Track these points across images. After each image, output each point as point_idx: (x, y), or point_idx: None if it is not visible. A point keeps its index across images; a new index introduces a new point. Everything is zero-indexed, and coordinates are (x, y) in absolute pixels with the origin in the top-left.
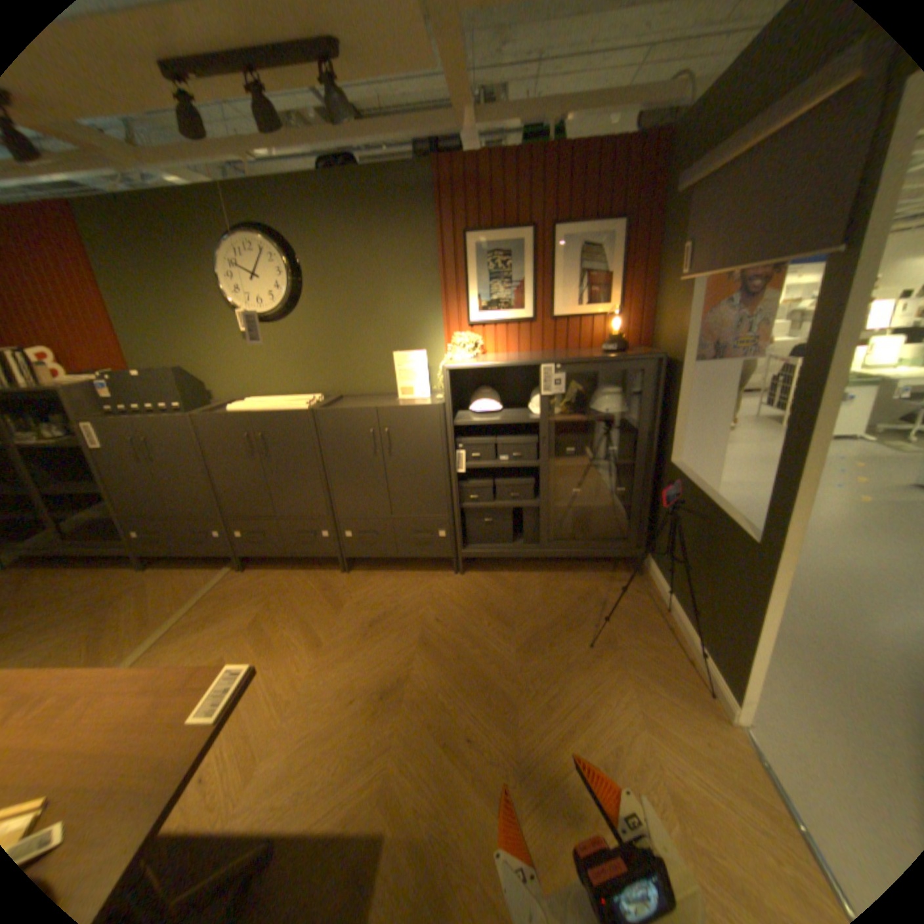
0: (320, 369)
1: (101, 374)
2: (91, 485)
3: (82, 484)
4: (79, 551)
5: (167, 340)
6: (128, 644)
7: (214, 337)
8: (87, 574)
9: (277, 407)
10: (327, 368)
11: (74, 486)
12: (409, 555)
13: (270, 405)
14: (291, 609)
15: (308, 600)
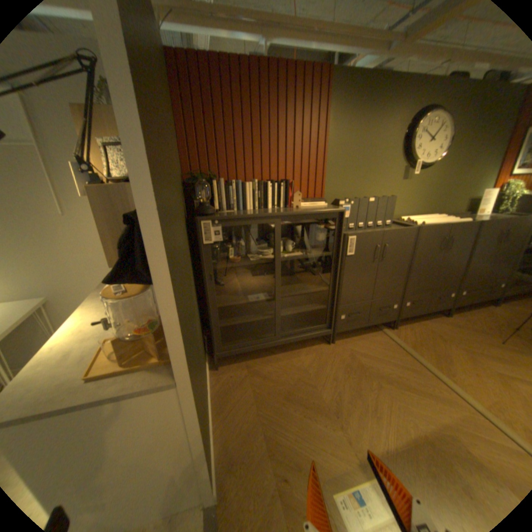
0: (435, 198)
1: (349, 199)
2: (303, 286)
3: (293, 286)
4: (294, 338)
5: (357, 178)
6: (431, 384)
7: (387, 177)
8: (294, 355)
9: (454, 220)
10: (438, 198)
11: (293, 289)
12: (485, 300)
13: (442, 220)
14: (467, 340)
15: (464, 334)
